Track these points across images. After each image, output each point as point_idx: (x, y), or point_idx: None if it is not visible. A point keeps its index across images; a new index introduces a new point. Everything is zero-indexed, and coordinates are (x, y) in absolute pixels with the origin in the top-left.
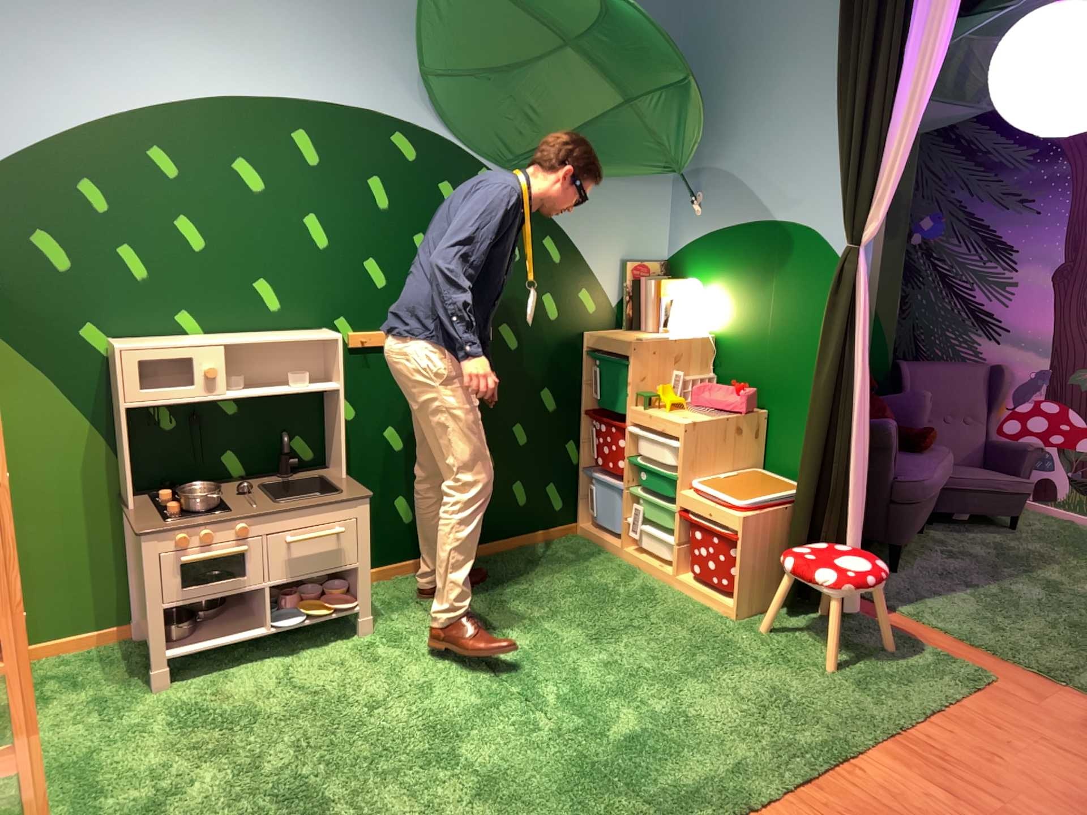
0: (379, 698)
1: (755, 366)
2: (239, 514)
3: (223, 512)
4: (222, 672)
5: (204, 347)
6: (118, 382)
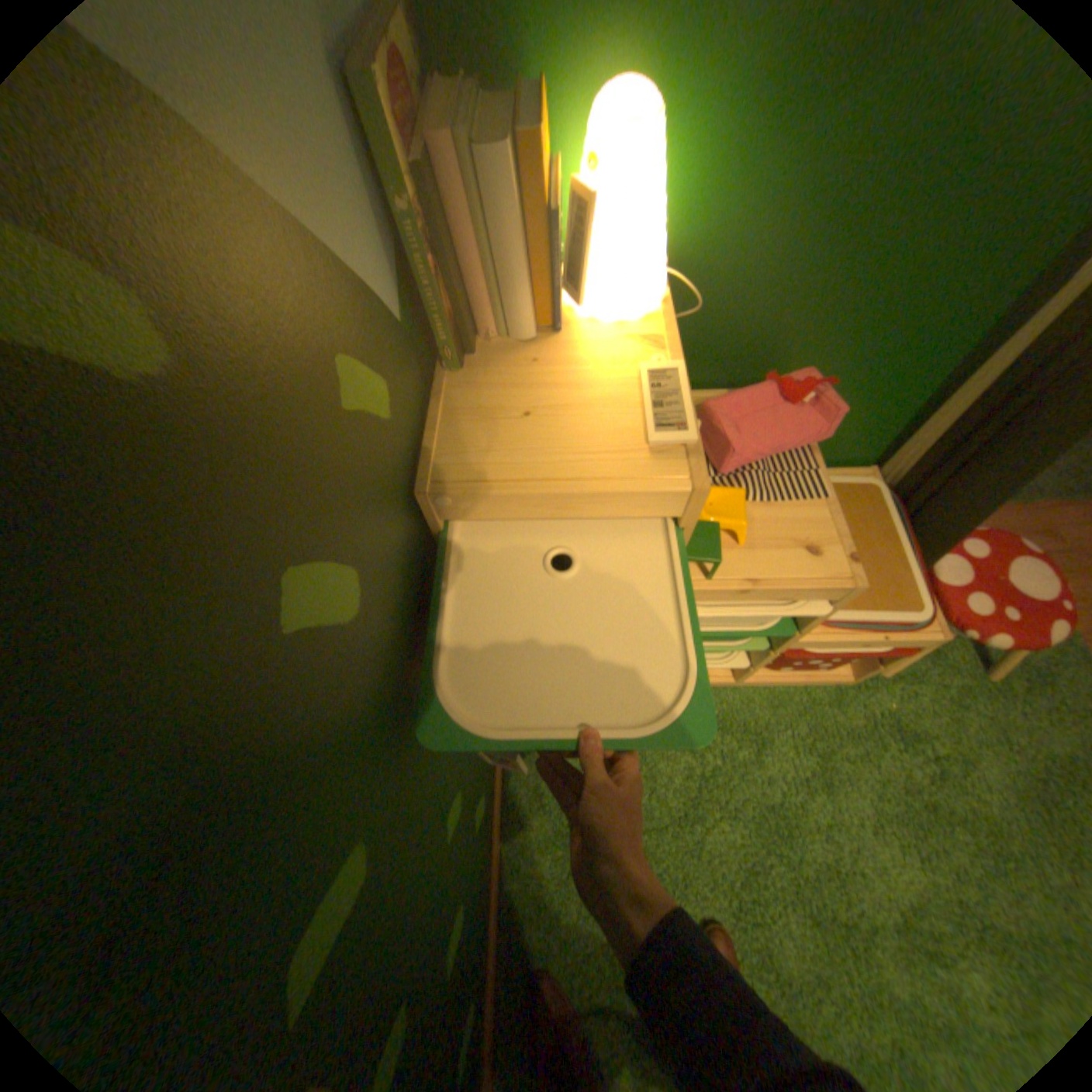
0: None
1: (773, 310)
2: None
3: None
4: None
5: None
6: None
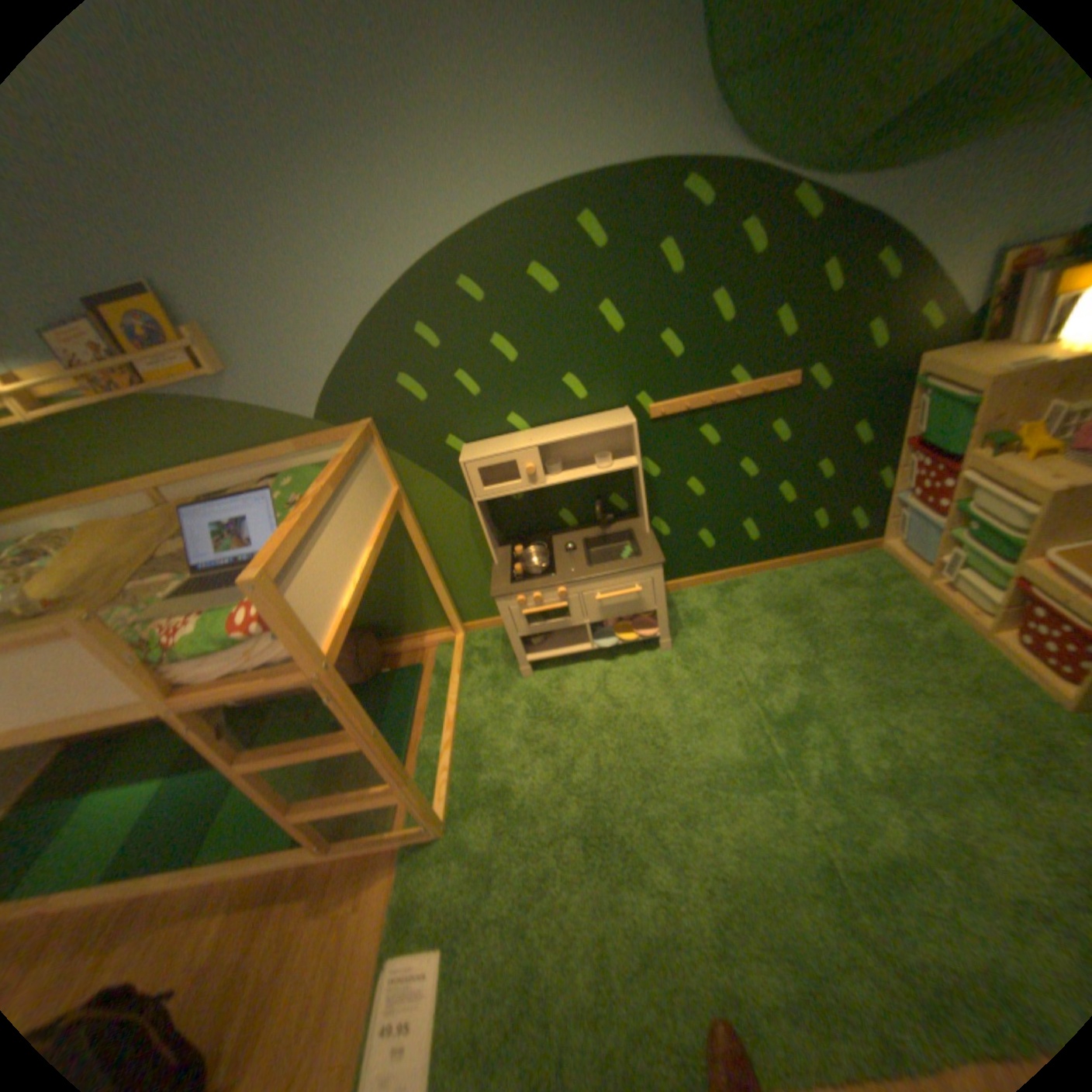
0: (663, 727)
1: None
2: (558, 581)
3: (549, 577)
4: (564, 668)
5: (521, 452)
6: (467, 485)
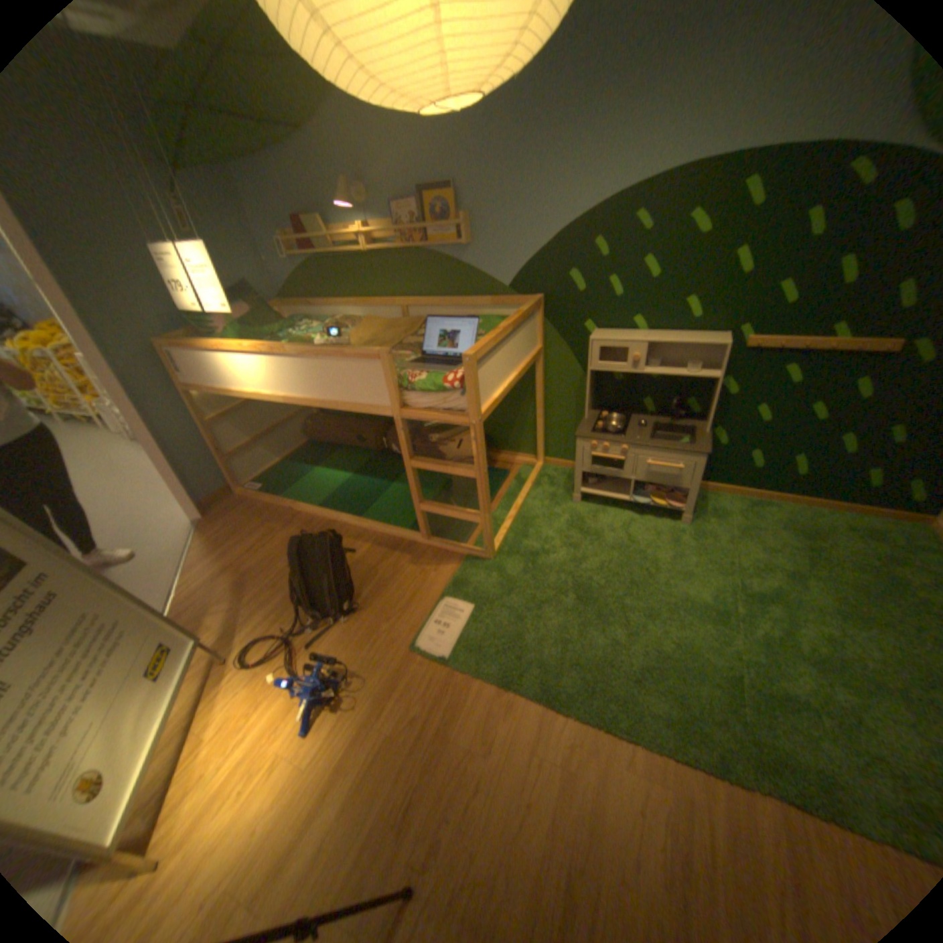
0: (659, 565)
1: None
2: (625, 441)
3: (619, 437)
4: (604, 508)
5: (634, 343)
6: (587, 357)
